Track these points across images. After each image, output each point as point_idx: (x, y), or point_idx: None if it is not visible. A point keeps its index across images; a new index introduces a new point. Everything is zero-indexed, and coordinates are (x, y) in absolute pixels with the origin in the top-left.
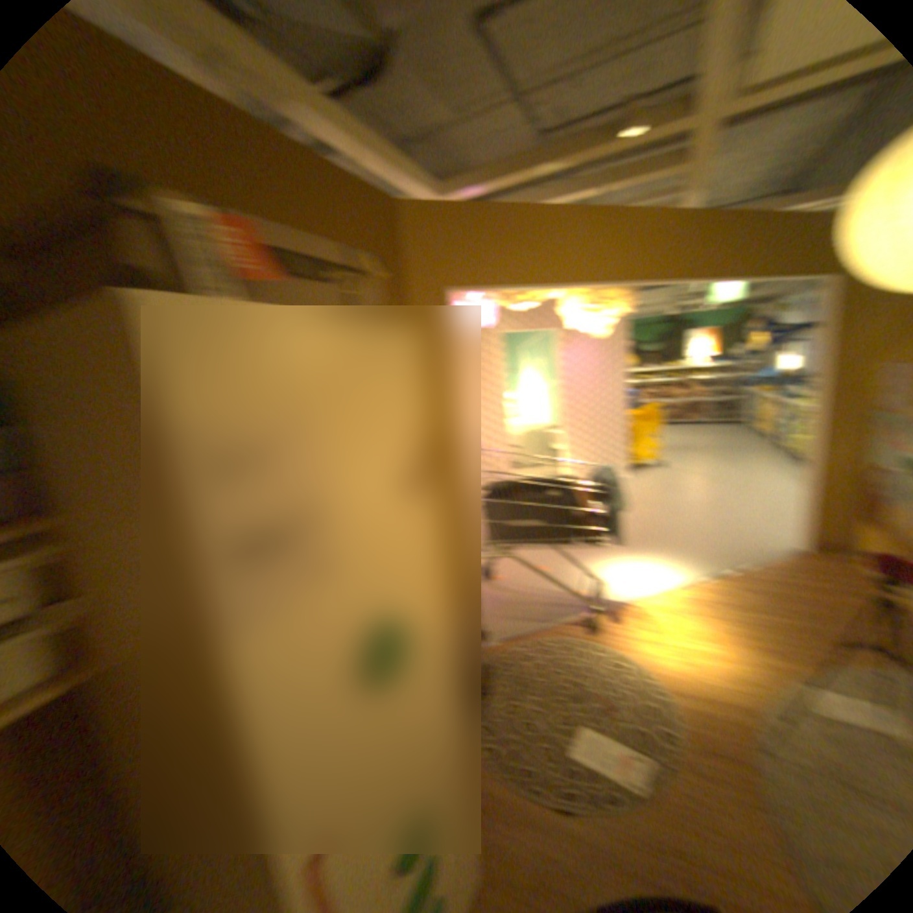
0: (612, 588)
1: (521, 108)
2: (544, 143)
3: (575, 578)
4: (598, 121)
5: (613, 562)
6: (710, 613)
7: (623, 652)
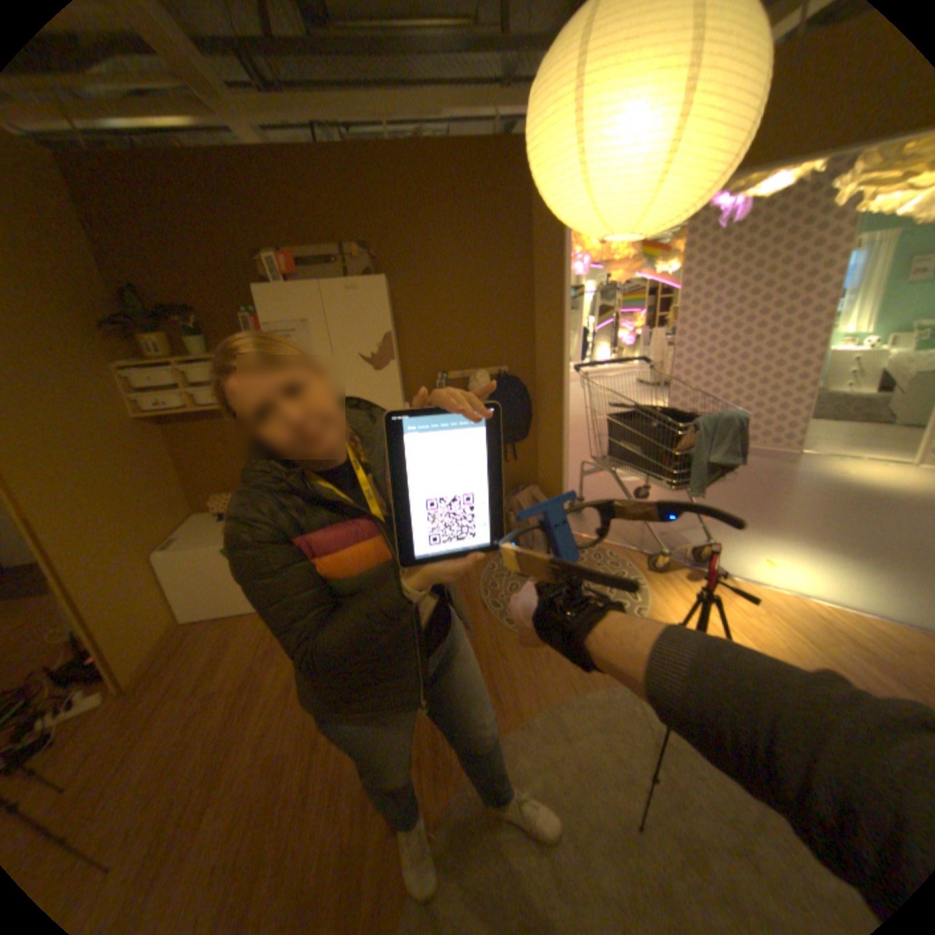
0: (746, 562)
1: None
2: None
3: (720, 537)
4: None
5: (800, 549)
6: (819, 637)
7: (655, 593)
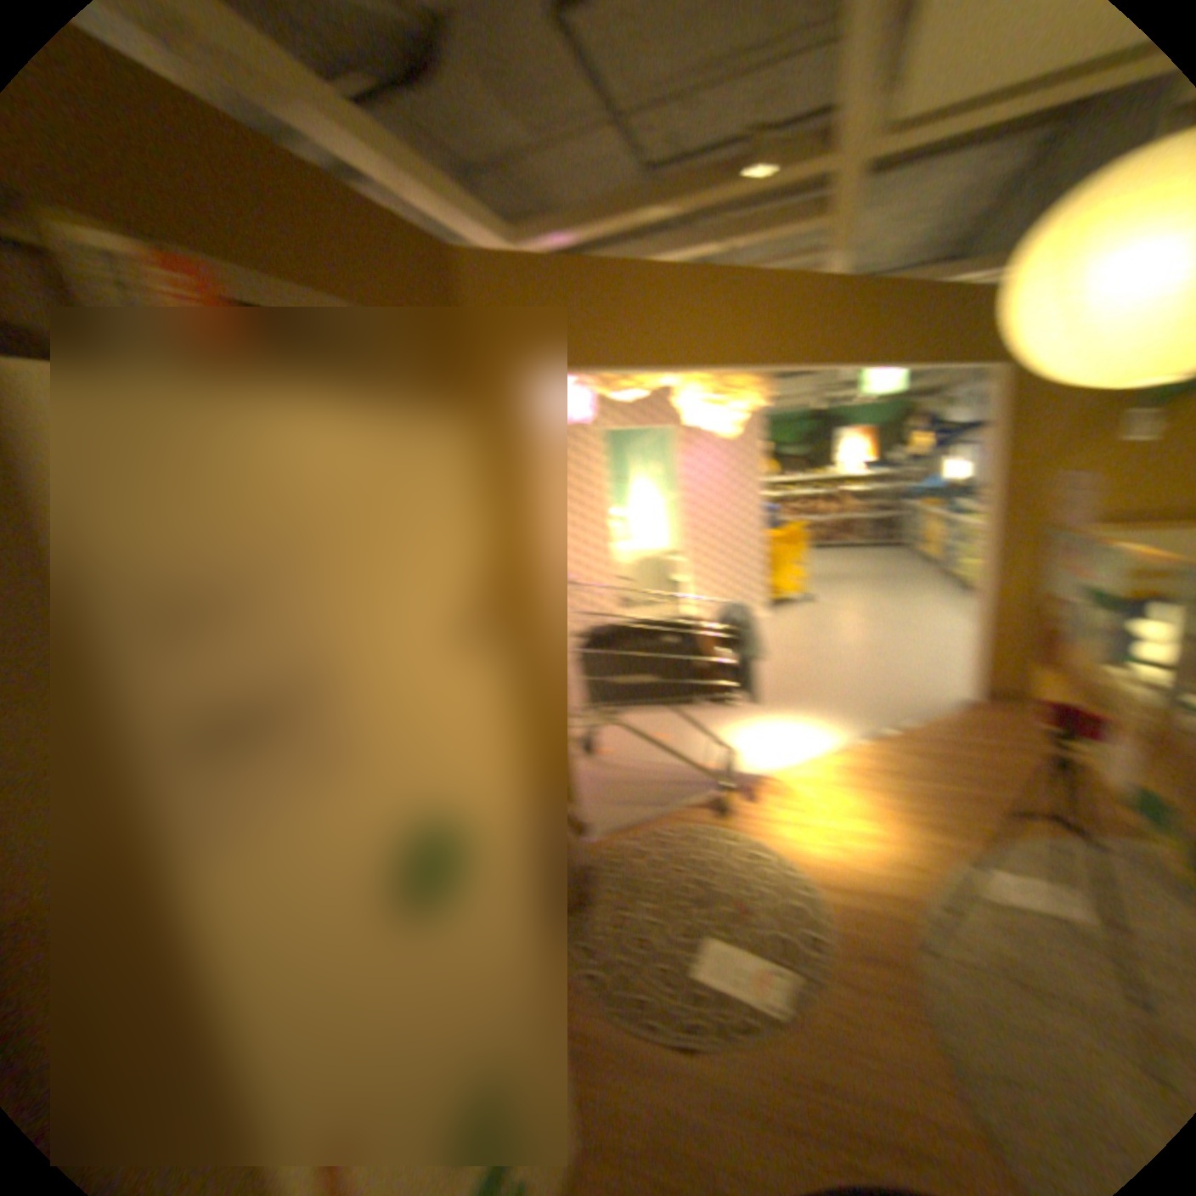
0: (748, 757)
1: (620, 133)
2: (651, 182)
3: (701, 748)
4: (720, 156)
5: (749, 724)
6: (866, 784)
7: (761, 839)
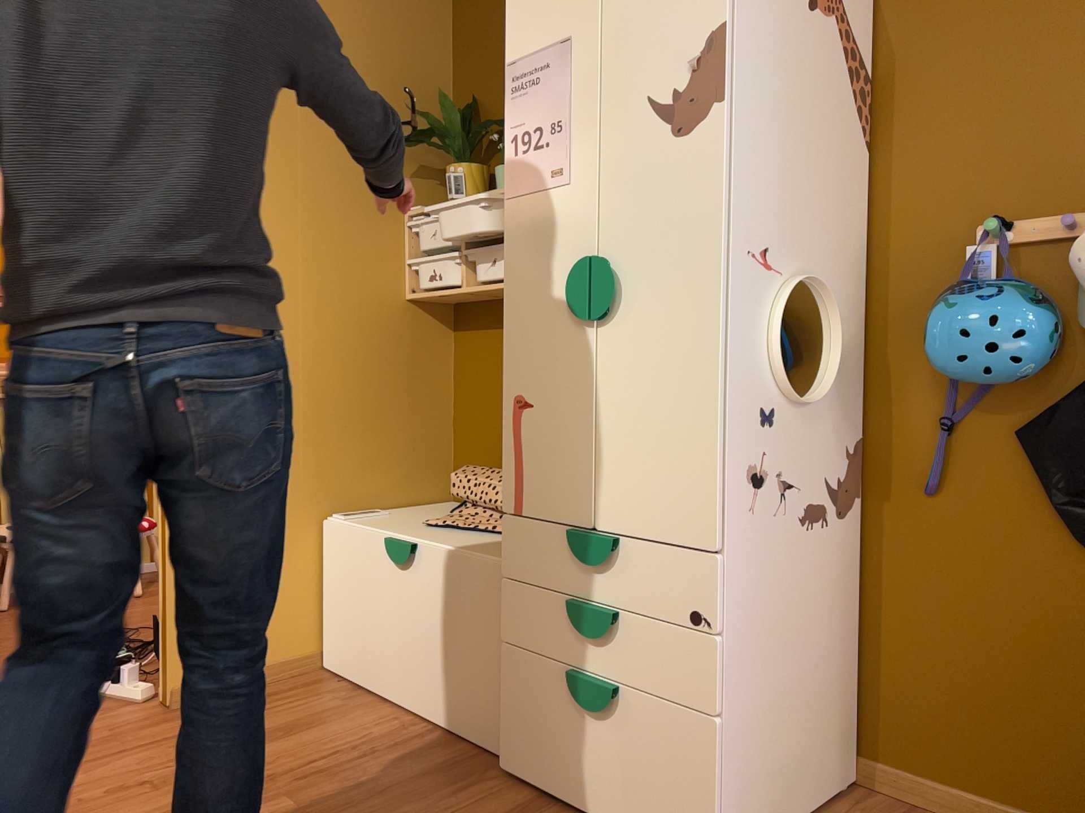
0: None
1: None
2: None
3: None
4: None
5: None
6: None
7: None
